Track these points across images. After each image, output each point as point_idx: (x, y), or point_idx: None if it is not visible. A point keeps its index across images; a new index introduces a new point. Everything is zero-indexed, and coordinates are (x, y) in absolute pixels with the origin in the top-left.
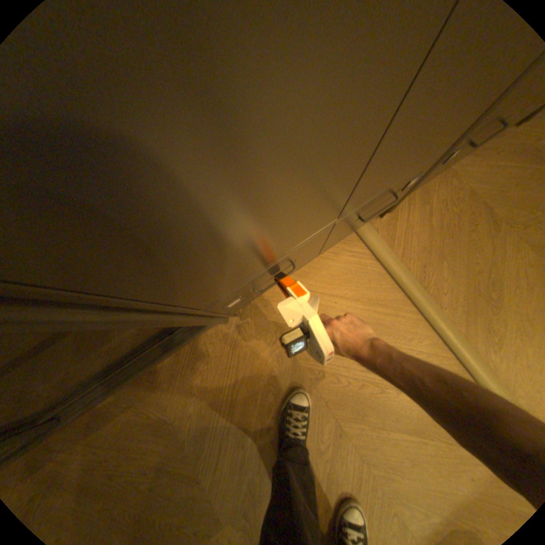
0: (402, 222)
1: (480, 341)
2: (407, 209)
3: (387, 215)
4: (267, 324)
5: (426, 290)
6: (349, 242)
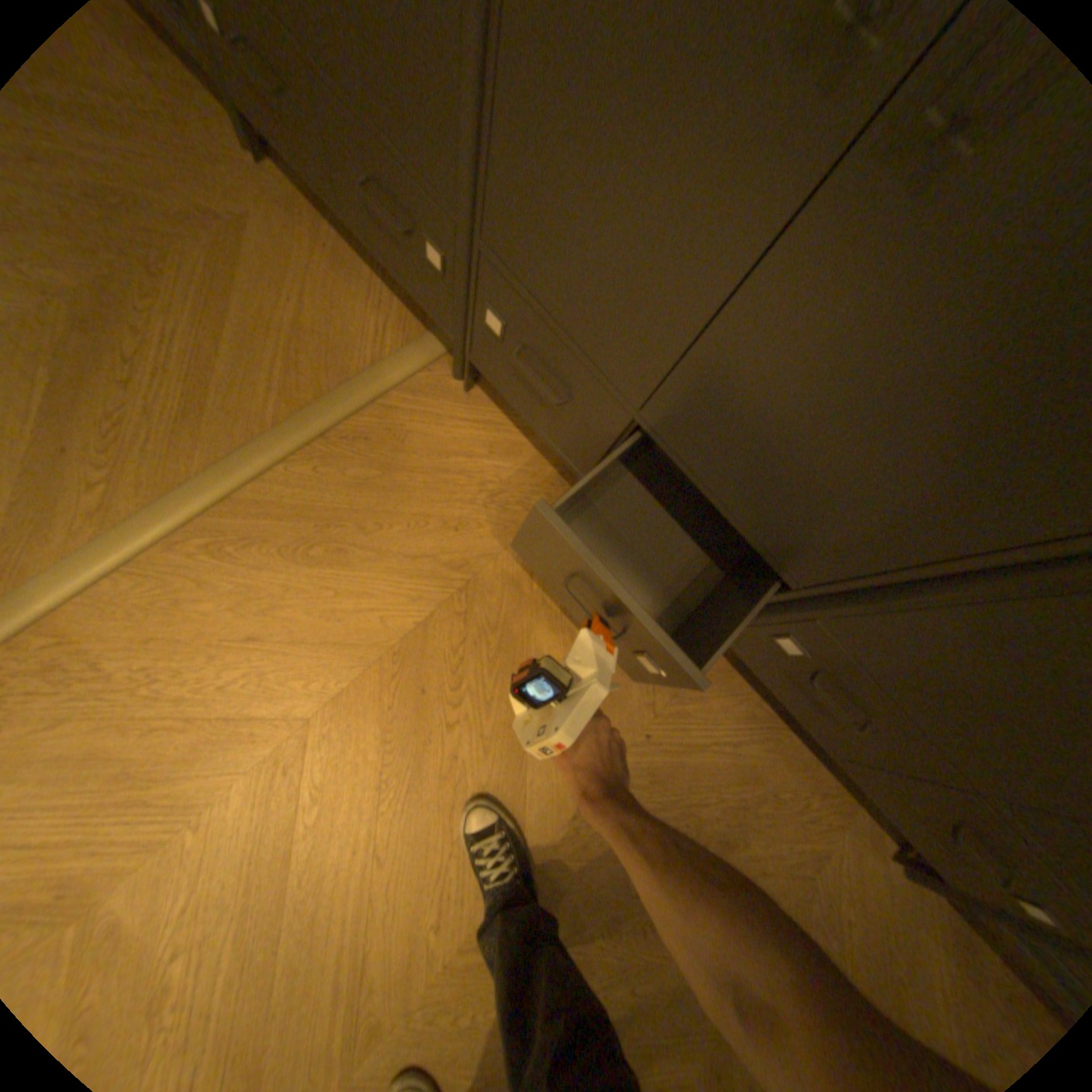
0: (447, 409)
1: (223, 523)
2: (475, 419)
3: (457, 383)
4: (242, 203)
5: (318, 437)
6: (401, 326)
